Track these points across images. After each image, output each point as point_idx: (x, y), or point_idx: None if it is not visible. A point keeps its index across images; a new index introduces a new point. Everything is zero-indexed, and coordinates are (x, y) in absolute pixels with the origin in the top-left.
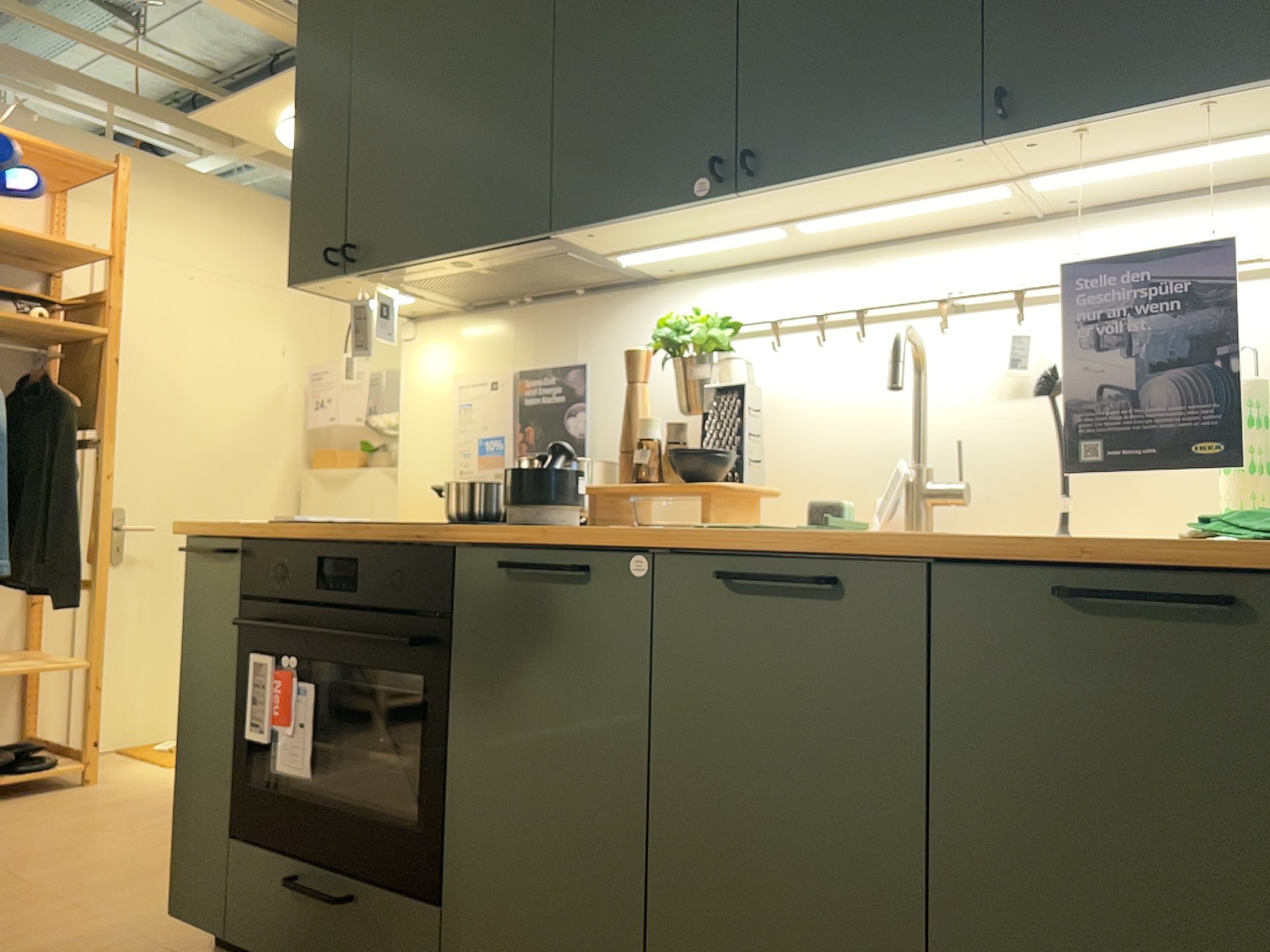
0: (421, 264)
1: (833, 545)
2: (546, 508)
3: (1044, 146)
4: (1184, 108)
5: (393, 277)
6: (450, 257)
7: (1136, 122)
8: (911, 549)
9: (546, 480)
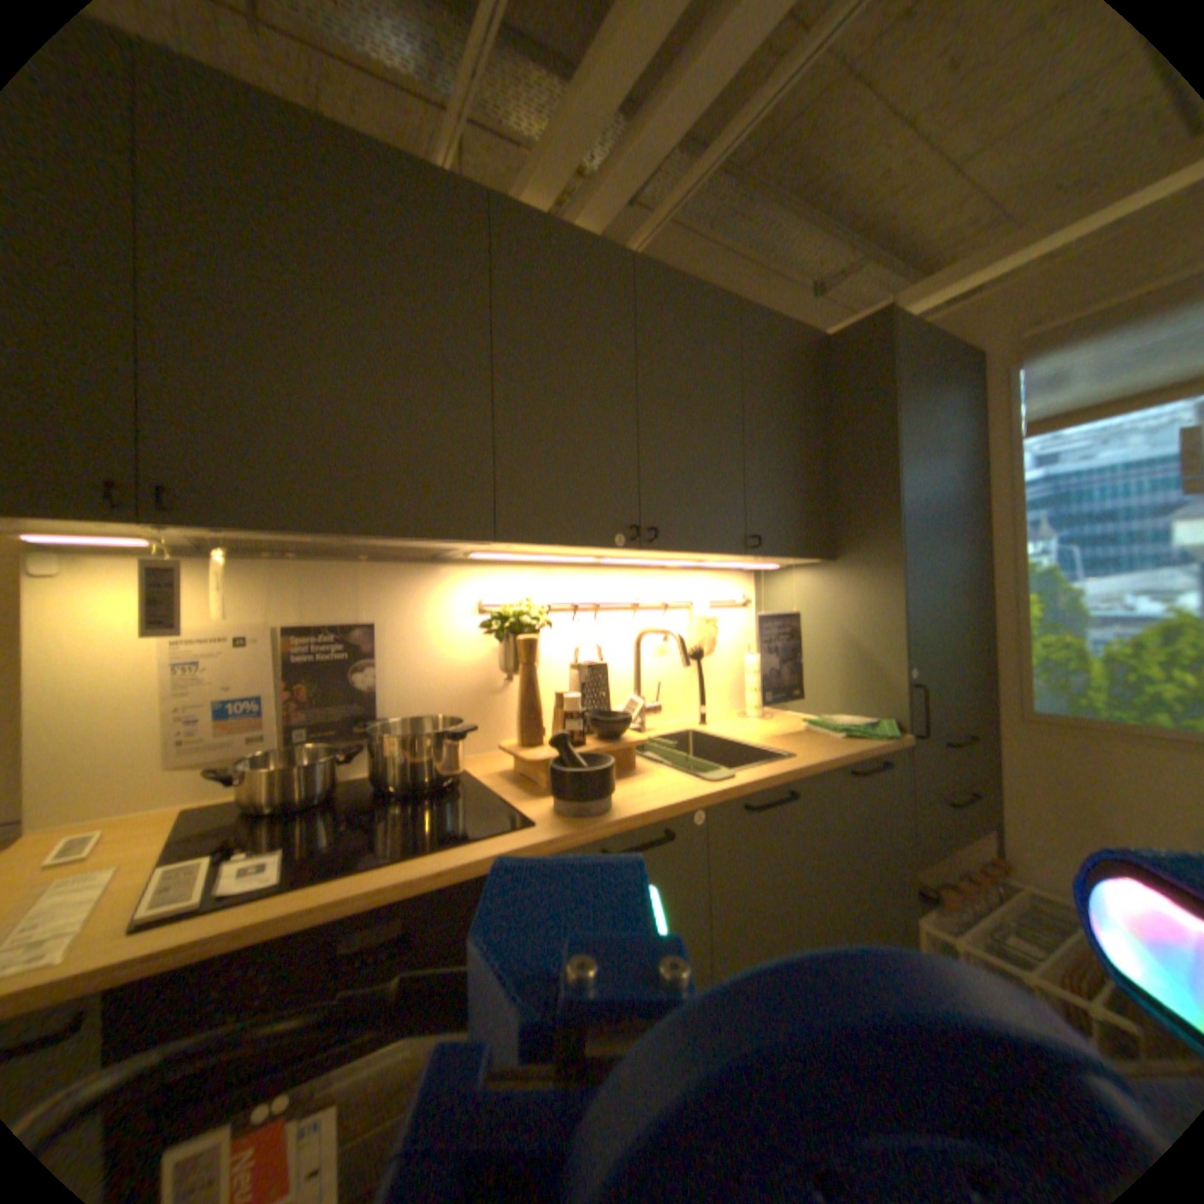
0: (292, 533)
1: (790, 774)
2: (603, 792)
3: (743, 556)
4: (789, 557)
5: (210, 533)
6: (348, 535)
7: (774, 557)
8: (816, 768)
9: (604, 770)
